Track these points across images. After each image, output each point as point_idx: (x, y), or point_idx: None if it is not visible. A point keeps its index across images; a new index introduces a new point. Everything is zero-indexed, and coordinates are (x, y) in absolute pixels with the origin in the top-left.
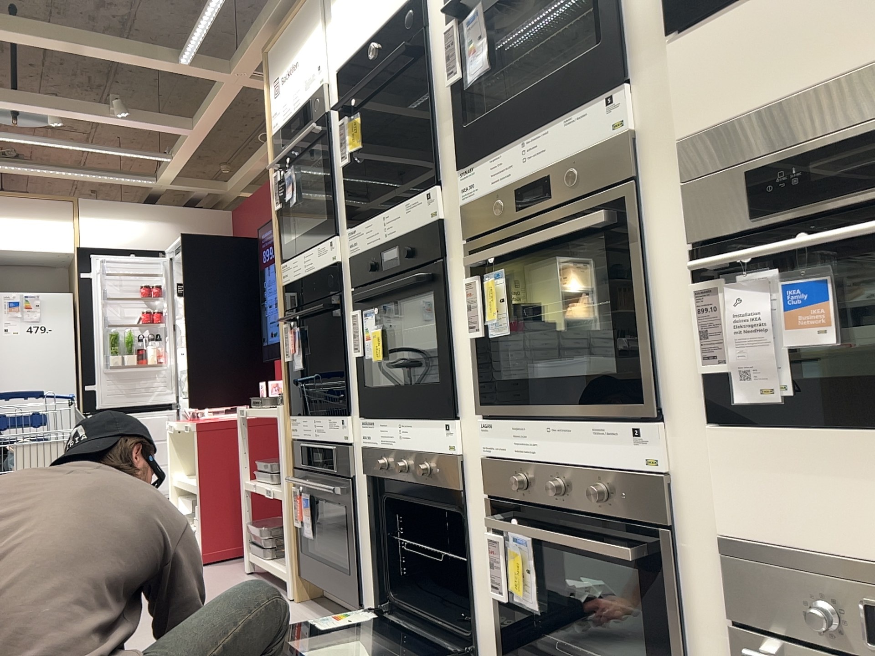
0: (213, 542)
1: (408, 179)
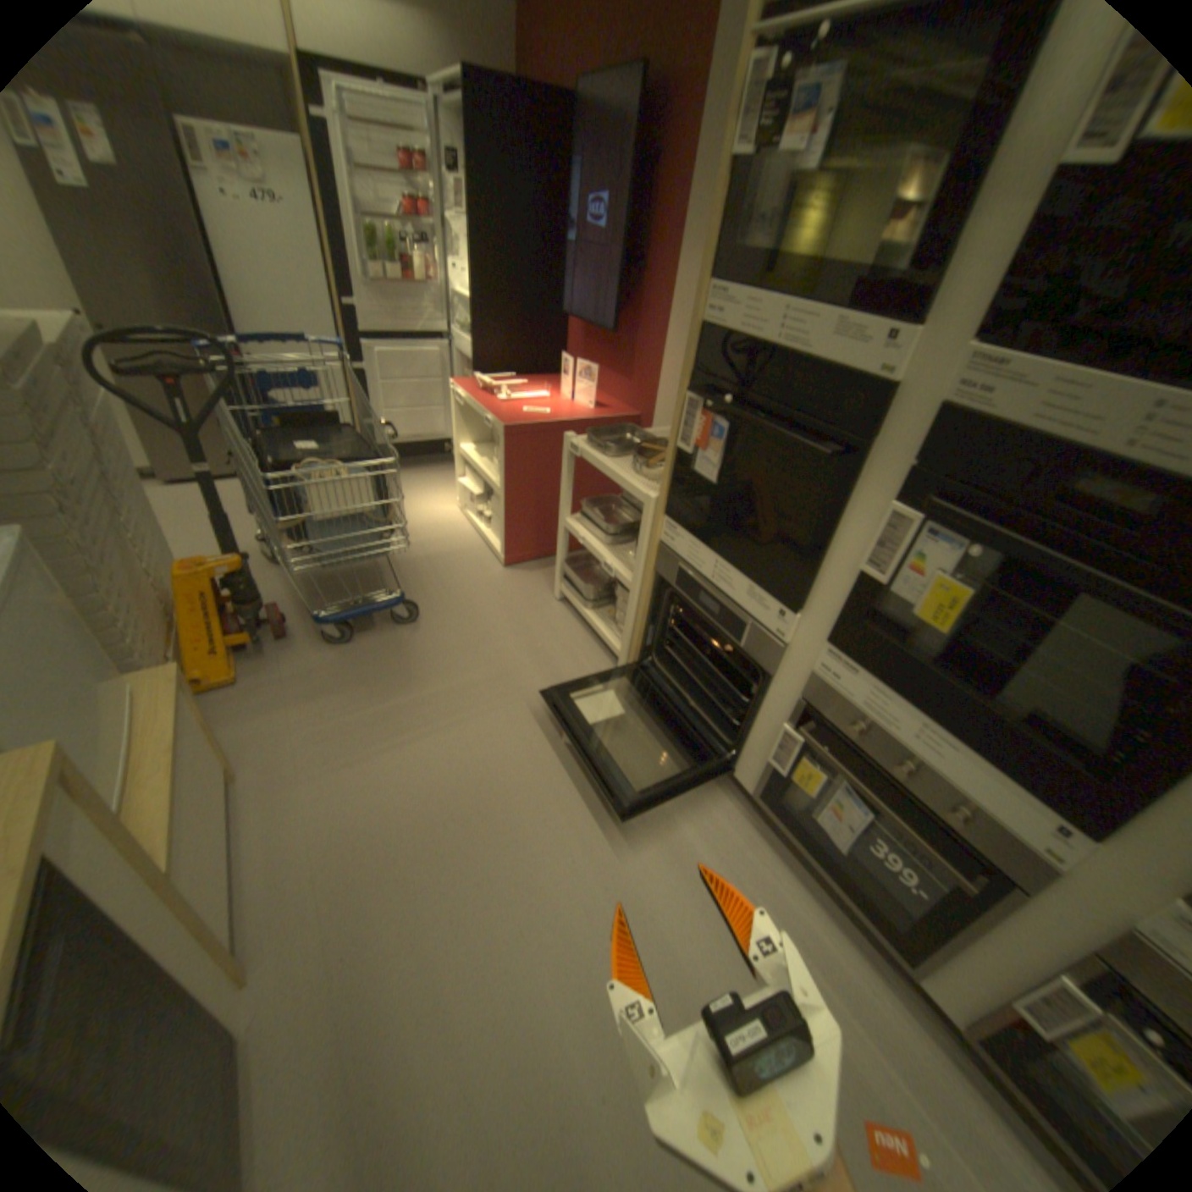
0: (516, 551)
1: None
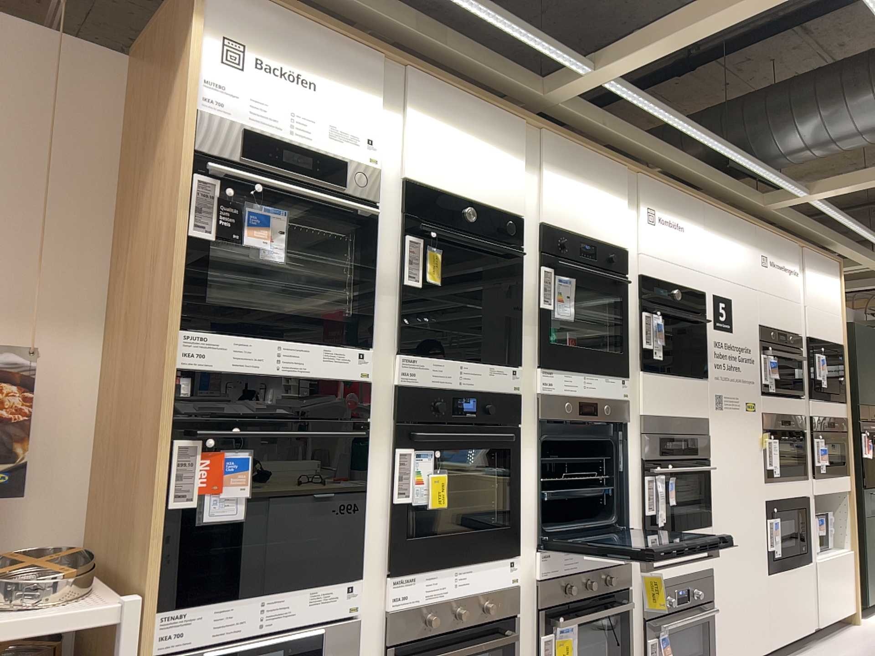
0: None
1: (486, 346)
